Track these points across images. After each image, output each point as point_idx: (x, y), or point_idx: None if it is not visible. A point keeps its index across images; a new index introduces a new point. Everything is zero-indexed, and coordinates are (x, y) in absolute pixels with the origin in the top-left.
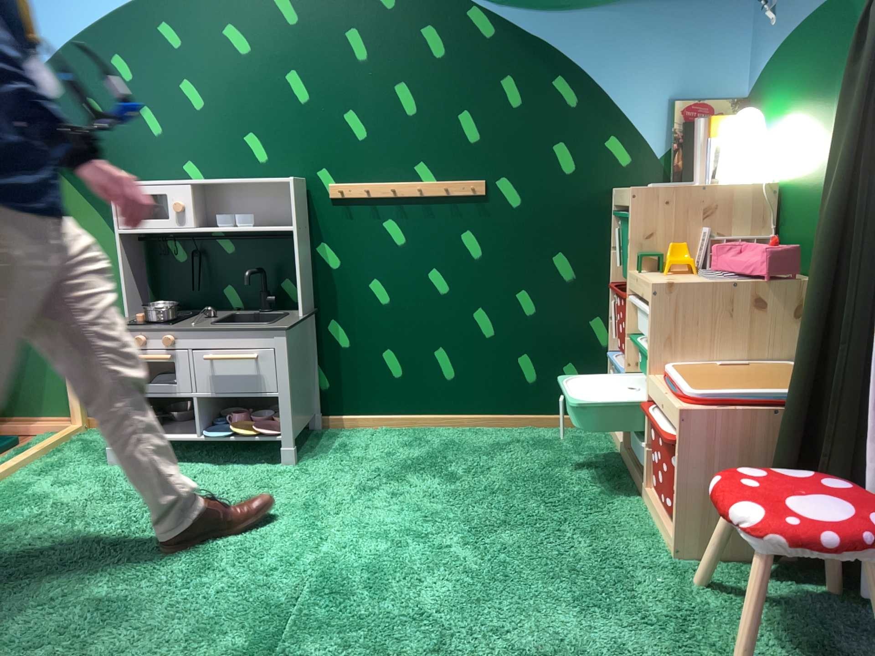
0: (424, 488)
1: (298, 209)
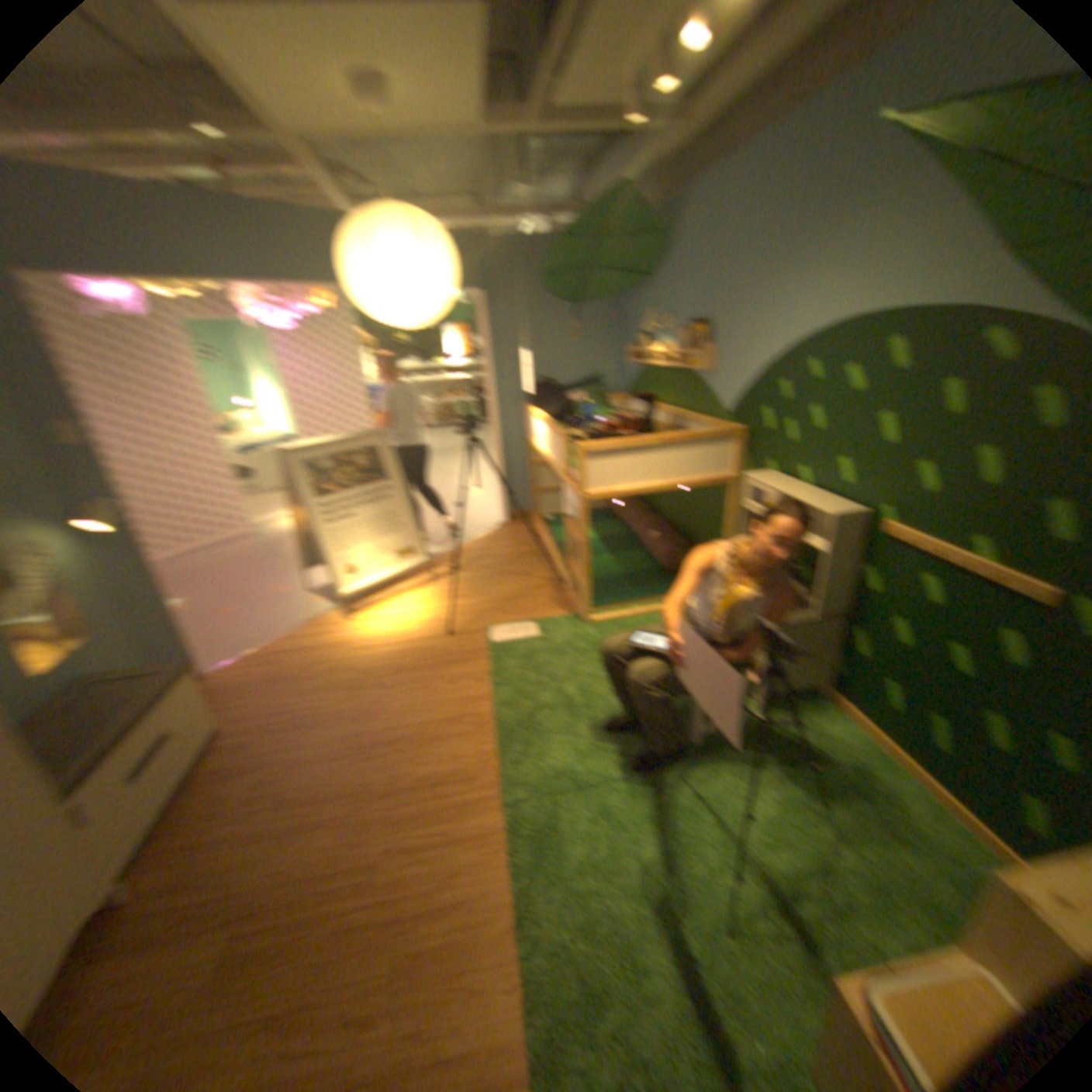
0: (787, 805)
1: (854, 534)
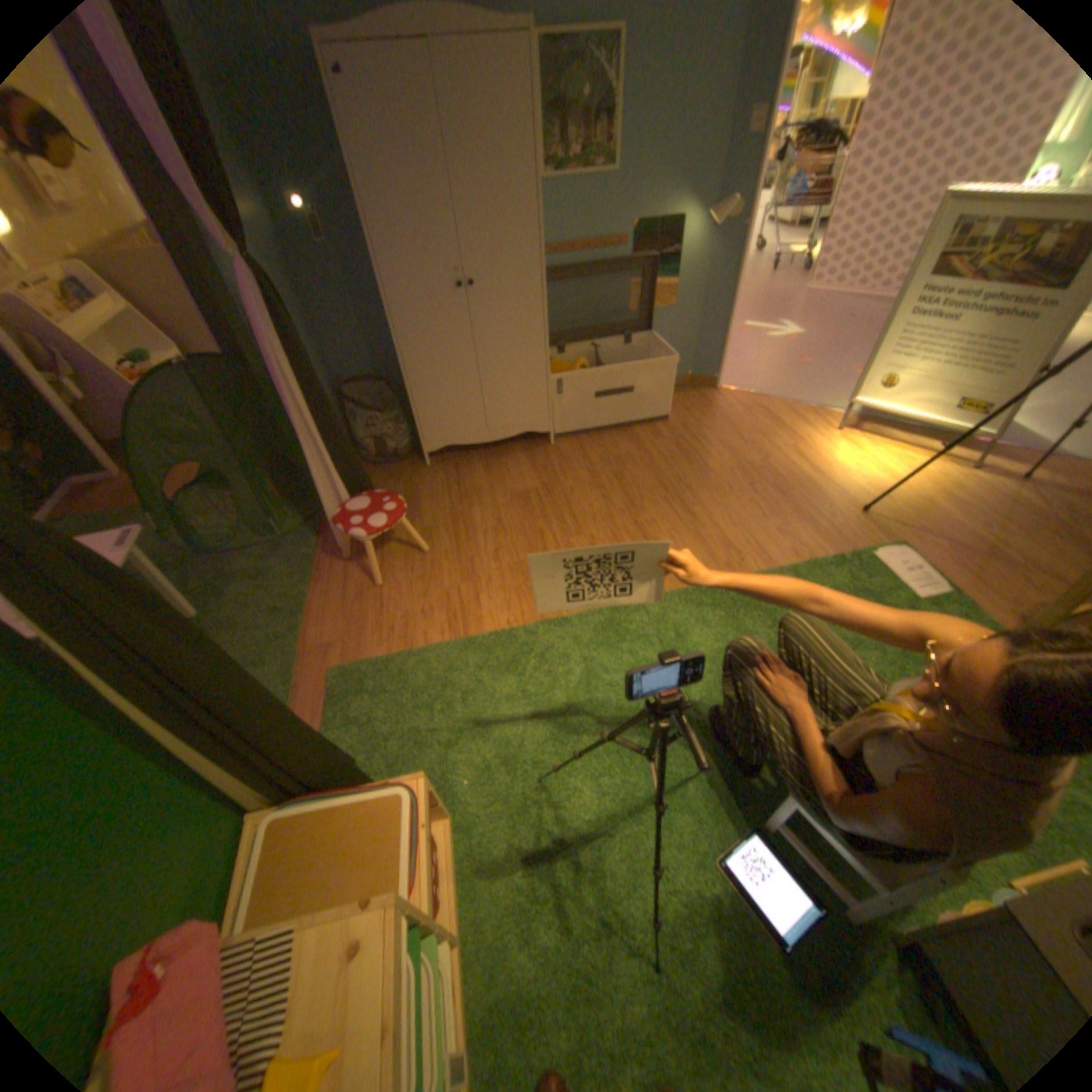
0: (698, 918)
1: None
